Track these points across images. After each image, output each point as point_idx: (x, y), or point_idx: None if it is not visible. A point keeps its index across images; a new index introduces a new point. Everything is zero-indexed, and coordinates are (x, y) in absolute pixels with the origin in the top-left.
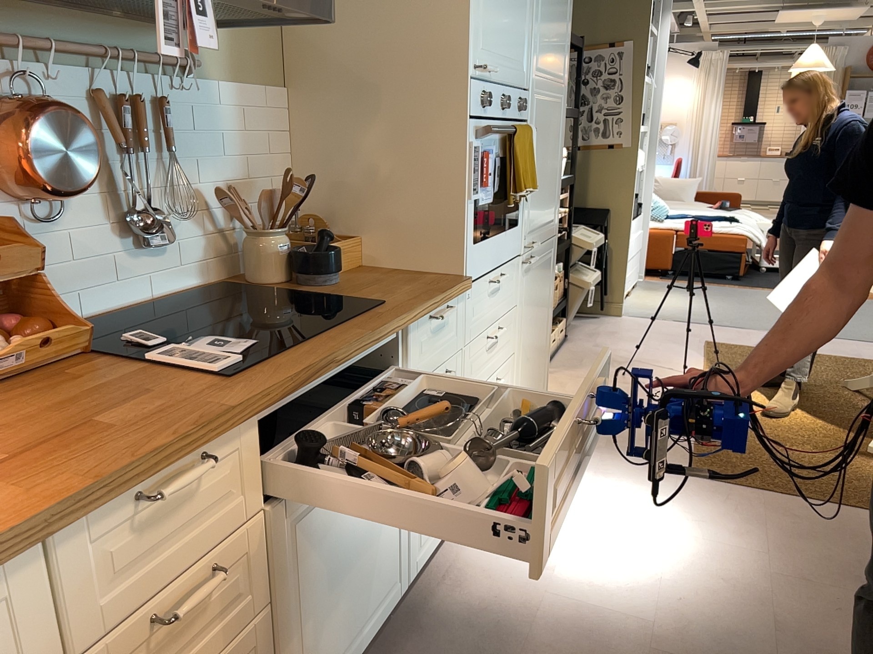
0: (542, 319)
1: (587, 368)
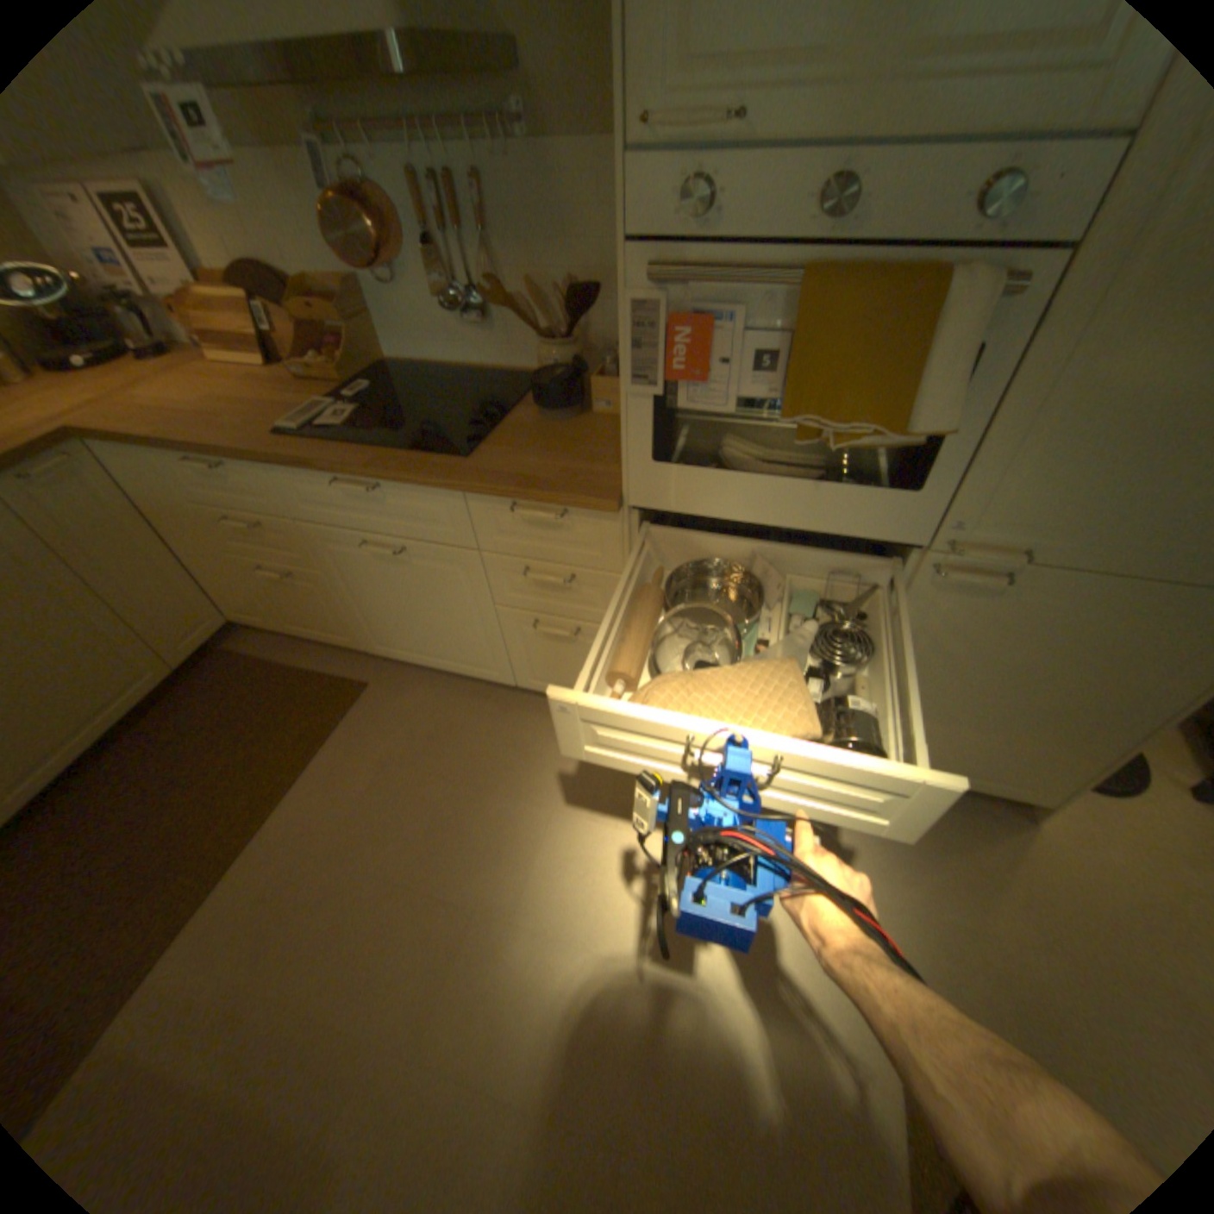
0: (1072, 707)
1: None
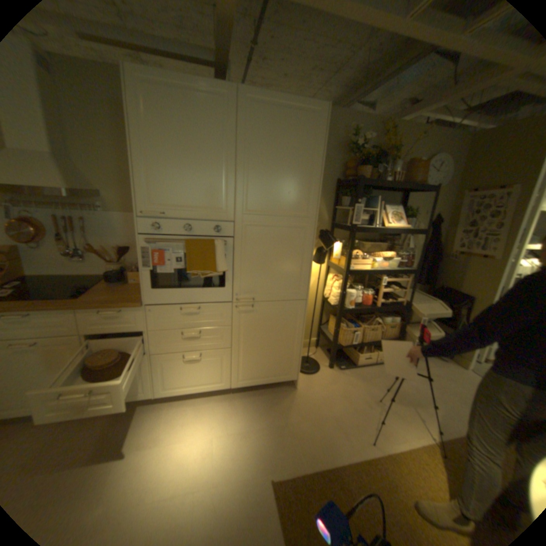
0: (282, 341)
1: (368, 385)
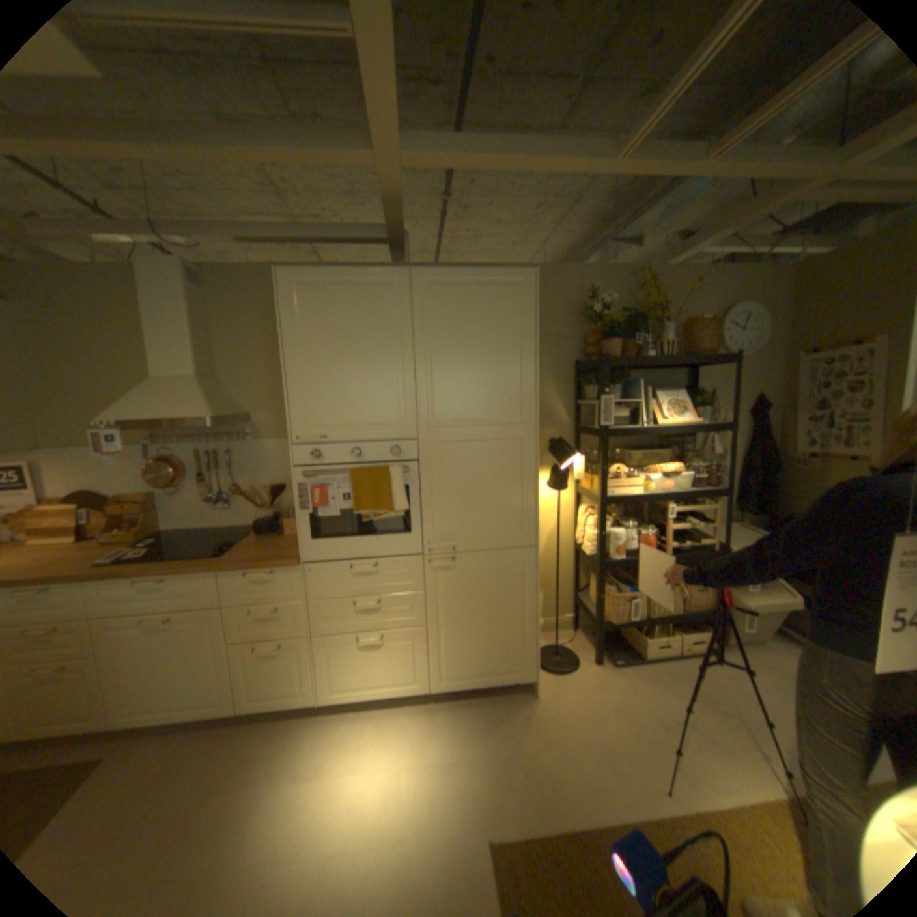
0: (505, 614)
1: (664, 693)
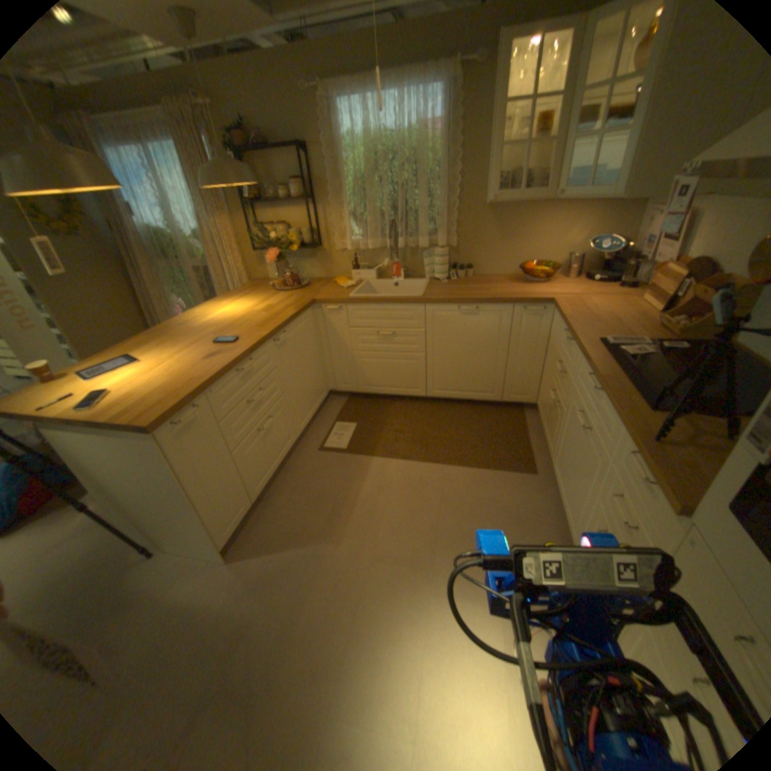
0: None
1: None
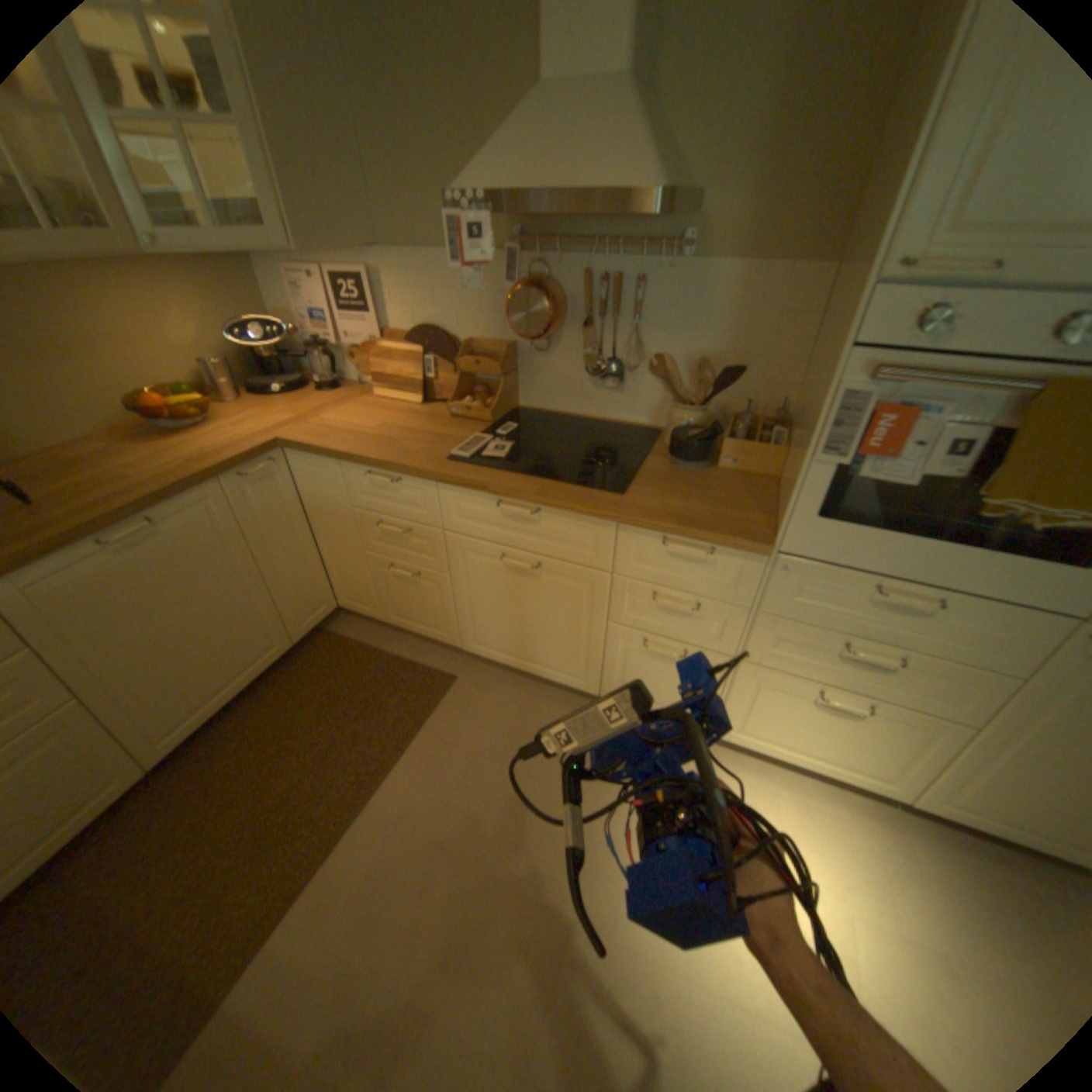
0: None
1: None
